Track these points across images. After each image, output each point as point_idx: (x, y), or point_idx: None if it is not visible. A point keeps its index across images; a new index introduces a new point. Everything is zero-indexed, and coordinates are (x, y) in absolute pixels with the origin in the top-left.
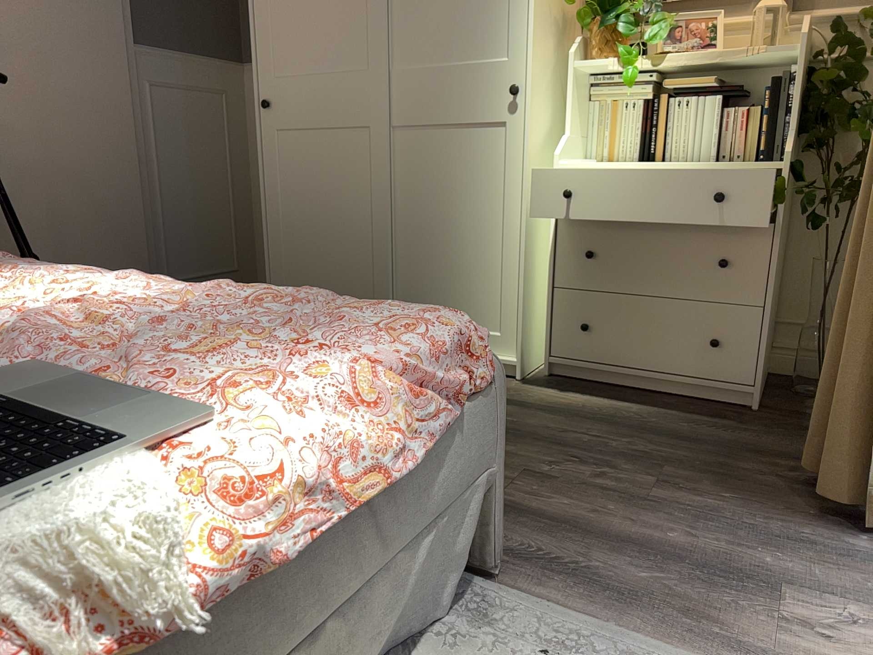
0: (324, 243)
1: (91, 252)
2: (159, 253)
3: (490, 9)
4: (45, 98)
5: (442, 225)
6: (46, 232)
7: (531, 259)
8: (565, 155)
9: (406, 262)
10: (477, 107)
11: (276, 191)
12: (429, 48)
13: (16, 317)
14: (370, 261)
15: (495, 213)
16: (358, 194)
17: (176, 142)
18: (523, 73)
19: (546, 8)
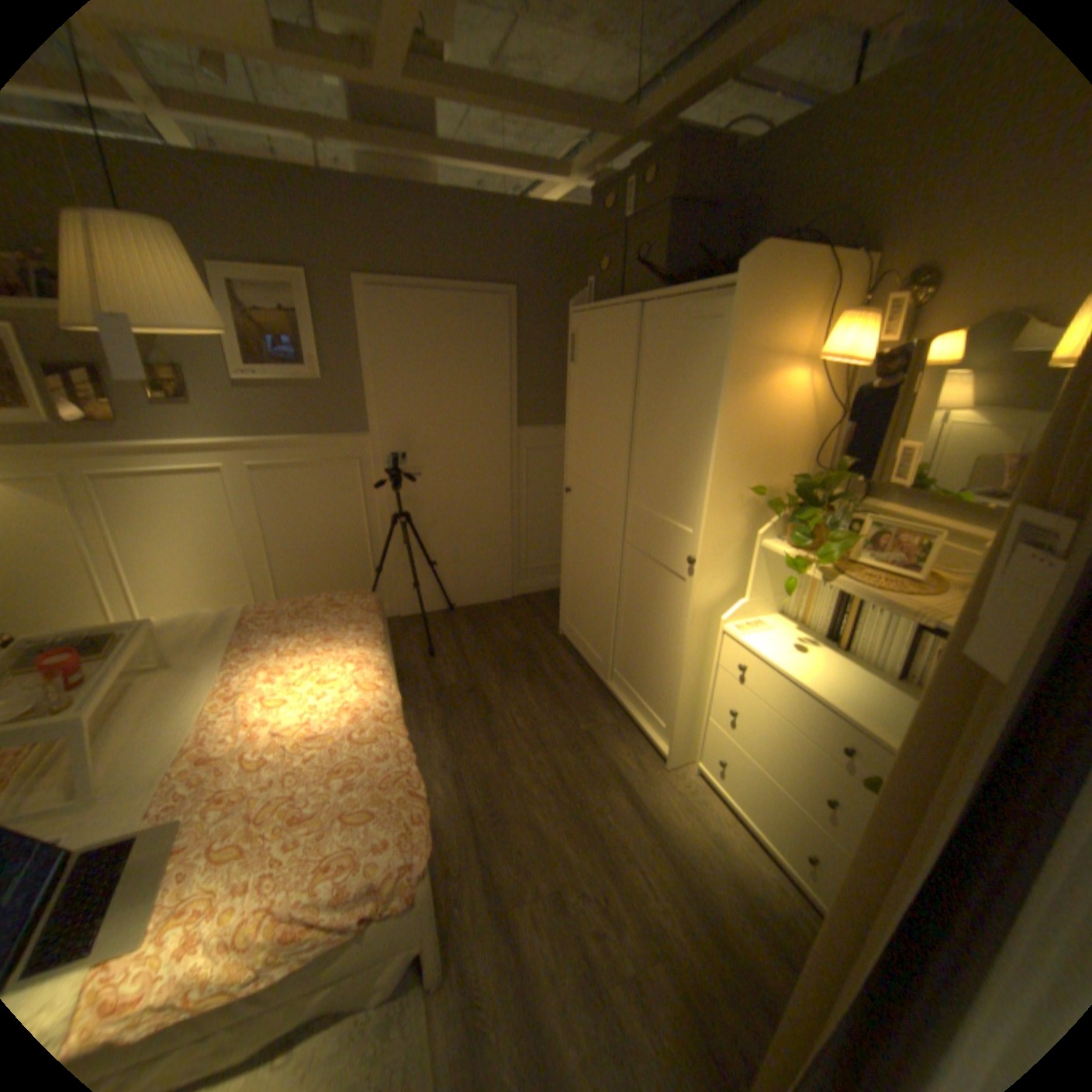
0: (585, 595)
1: (473, 554)
2: (520, 552)
3: (687, 486)
4: (453, 470)
5: (643, 626)
6: (447, 544)
7: (692, 688)
8: (737, 617)
9: (623, 636)
10: (670, 557)
11: (568, 547)
12: (650, 496)
13: (255, 733)
14: (604, 622)
15: (672, 640)
16: (602, 575)
17: (540, 484)
18: (701, 548)
19: (734, 496)
